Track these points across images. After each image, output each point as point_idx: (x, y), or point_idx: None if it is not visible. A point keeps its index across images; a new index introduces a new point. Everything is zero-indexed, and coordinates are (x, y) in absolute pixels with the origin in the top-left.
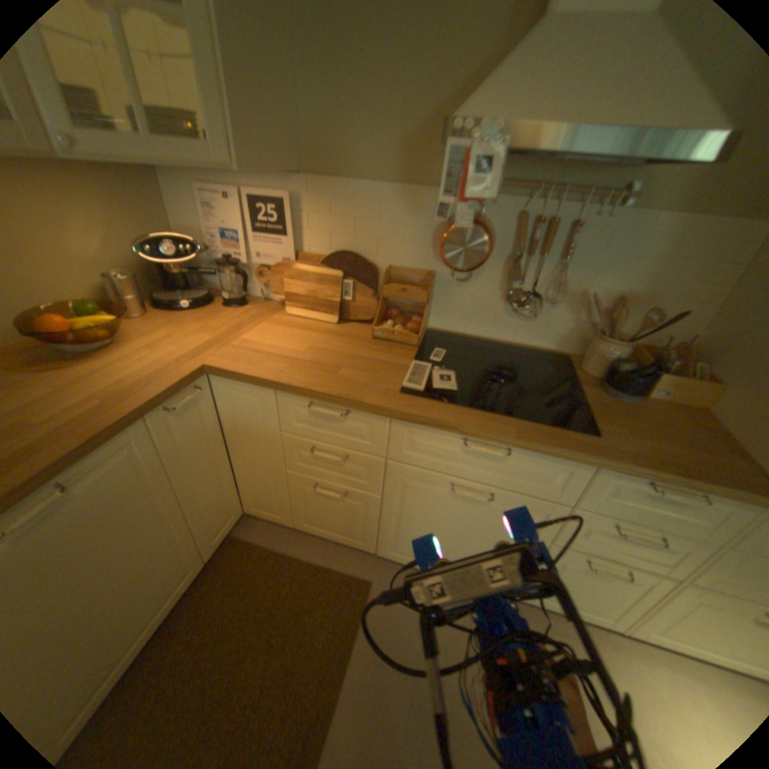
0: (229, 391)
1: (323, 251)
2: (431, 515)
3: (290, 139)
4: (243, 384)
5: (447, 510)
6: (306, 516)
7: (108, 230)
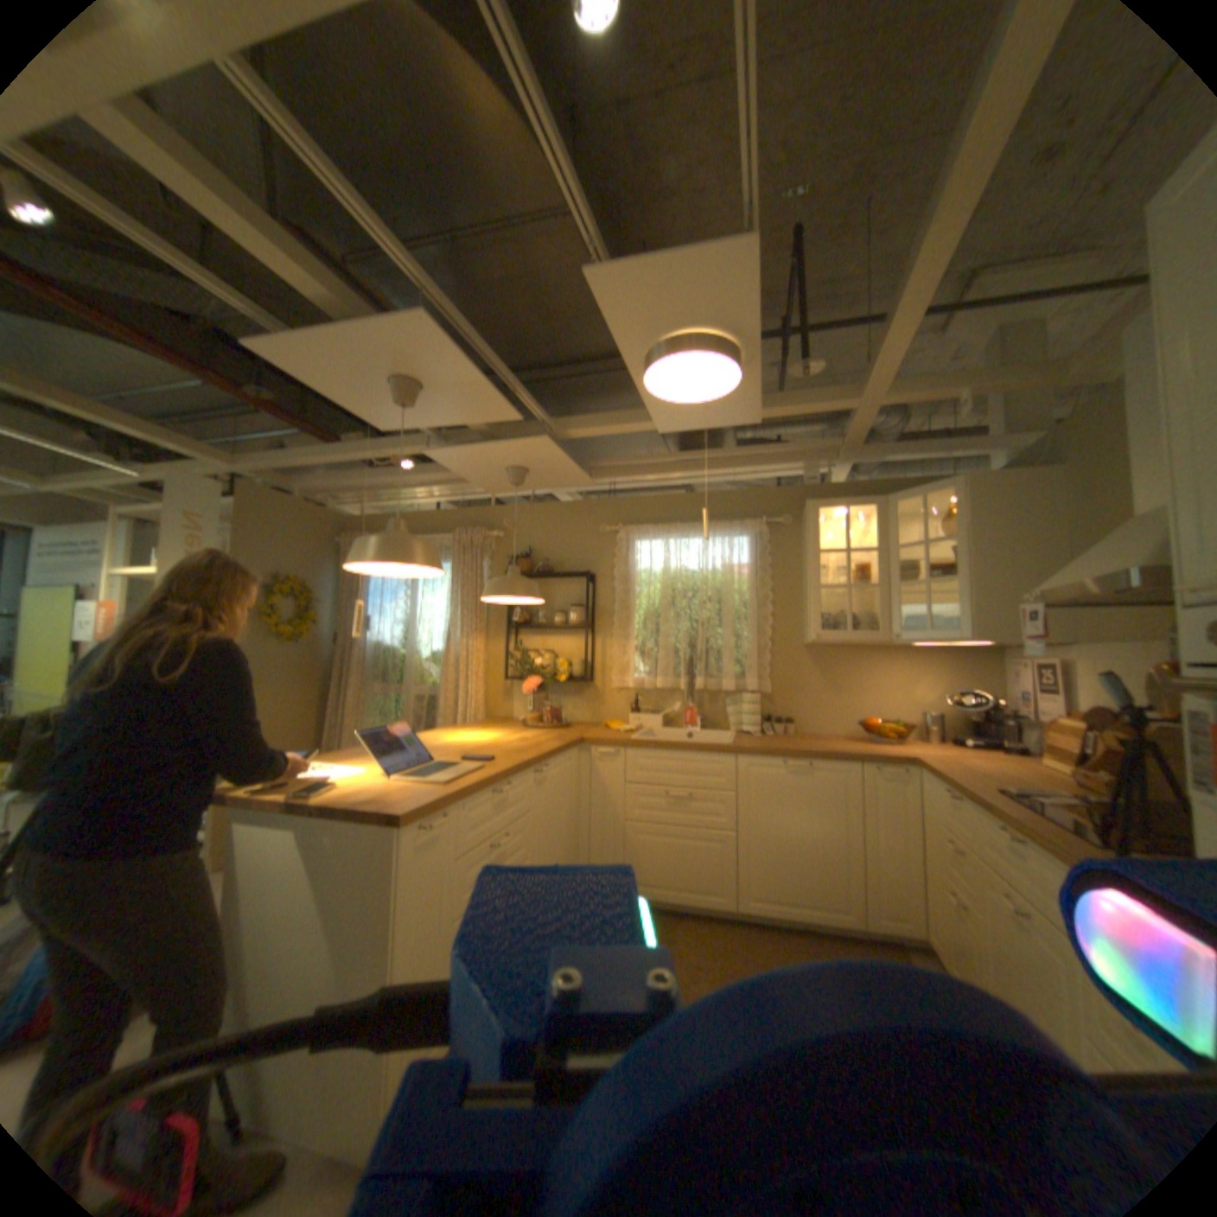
0: (927, 785)
1: (1091, 711)
2: (1005, 954)
3: (1061, 623)
4: (930, 777)
5: (1012, 946)
6: (953, 951)
7: (948, 691)
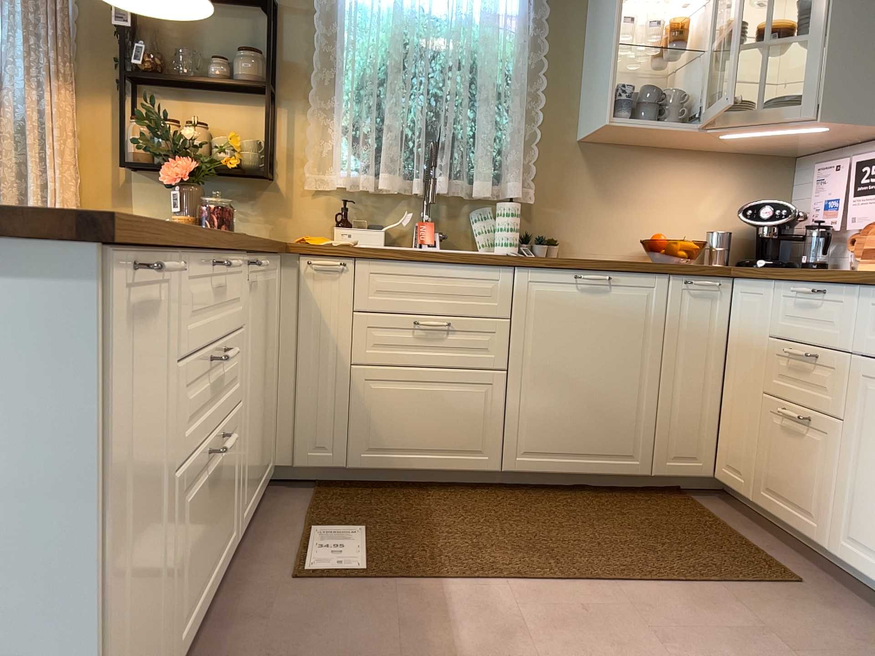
0: (744, 297)
1: None
2: None
3: None
4: (755, 285)
5: None
6: (768, 475)
7: (733, 206)
